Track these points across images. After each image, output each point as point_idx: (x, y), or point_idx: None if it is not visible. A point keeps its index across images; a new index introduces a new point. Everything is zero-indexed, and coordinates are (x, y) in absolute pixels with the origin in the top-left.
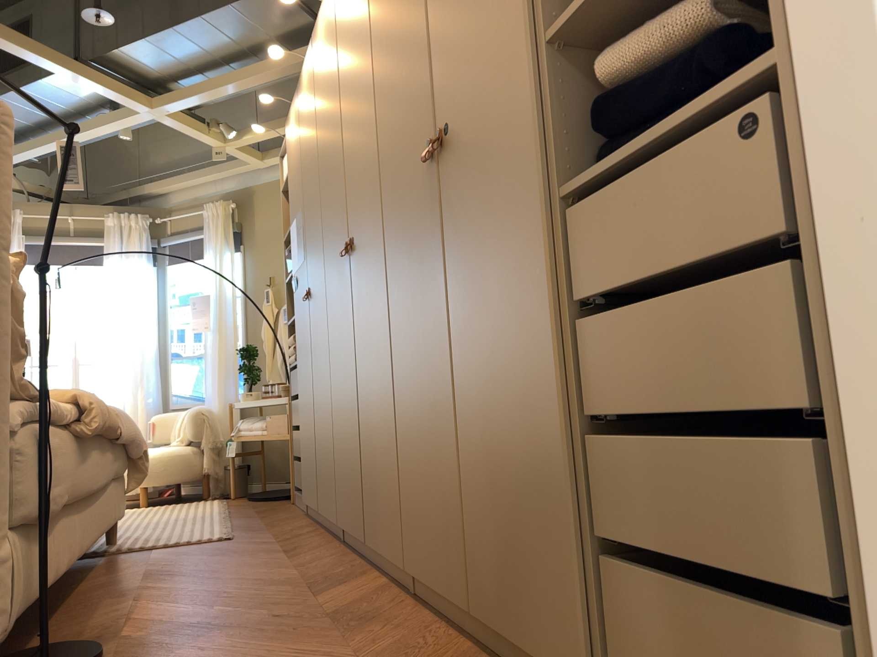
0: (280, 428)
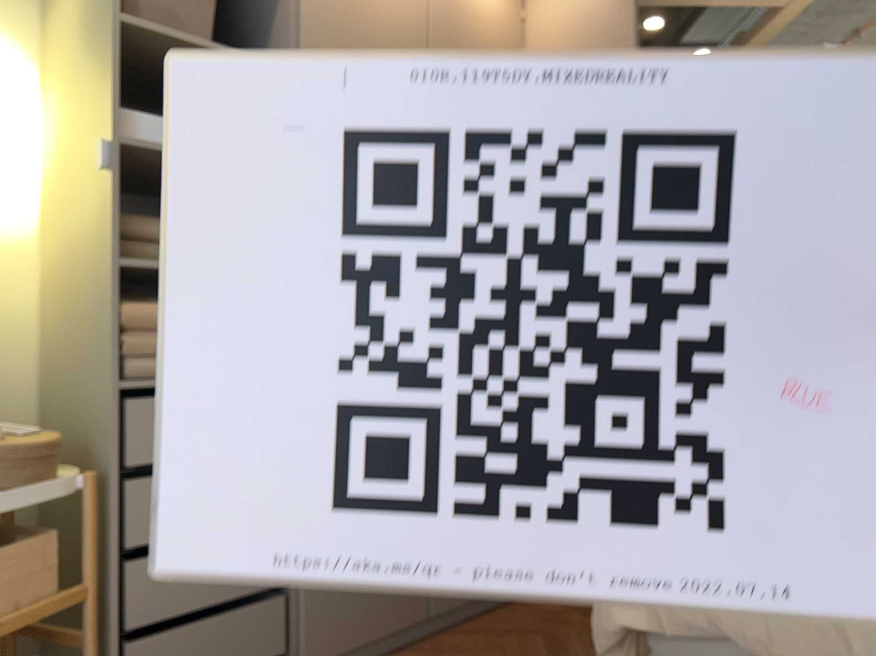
0: None
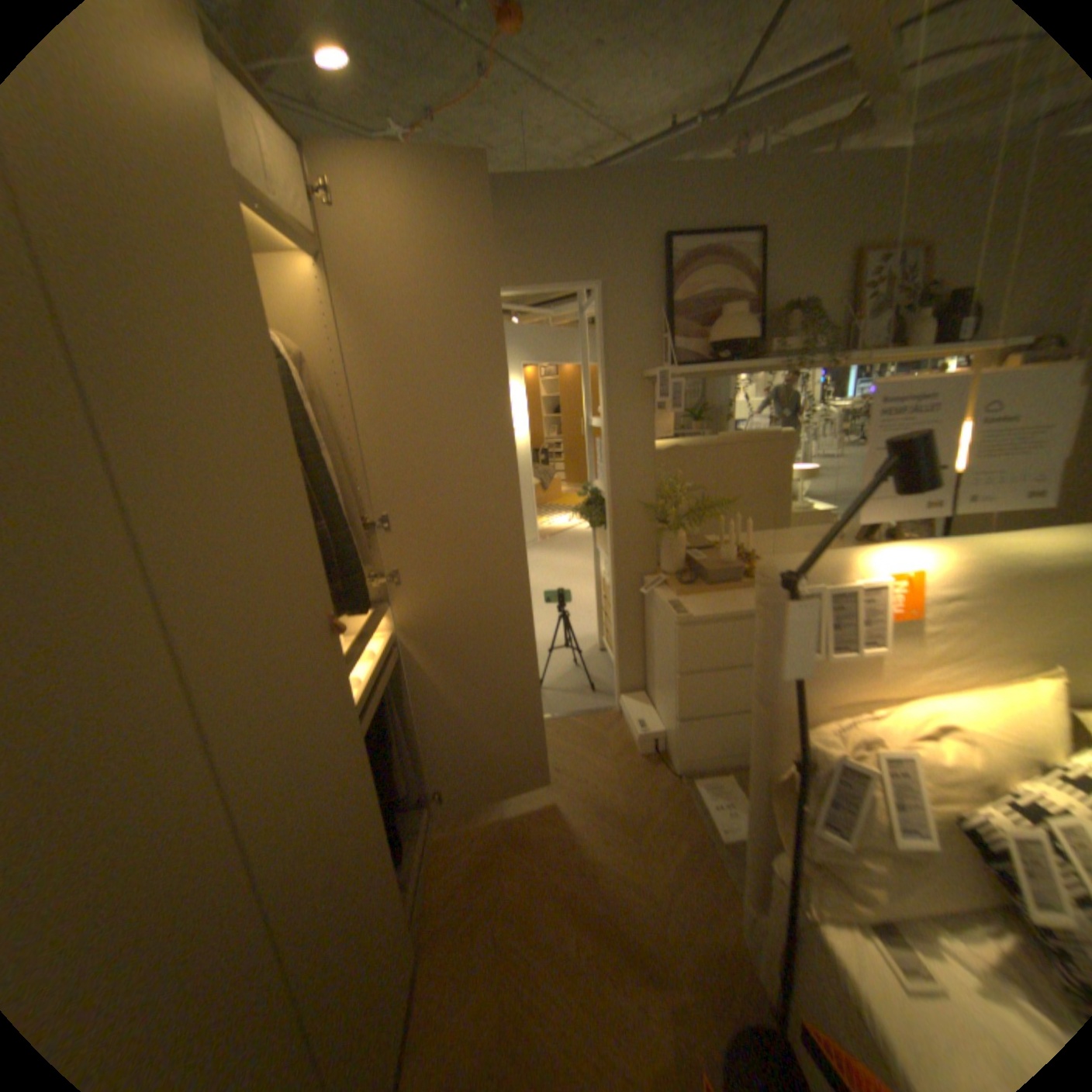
0: None
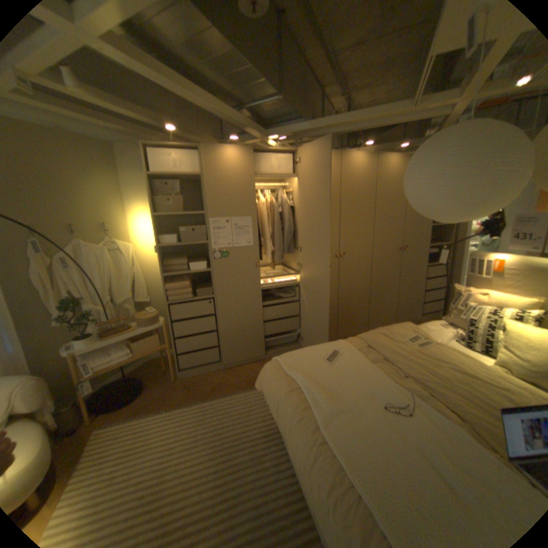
0: (145, 350)
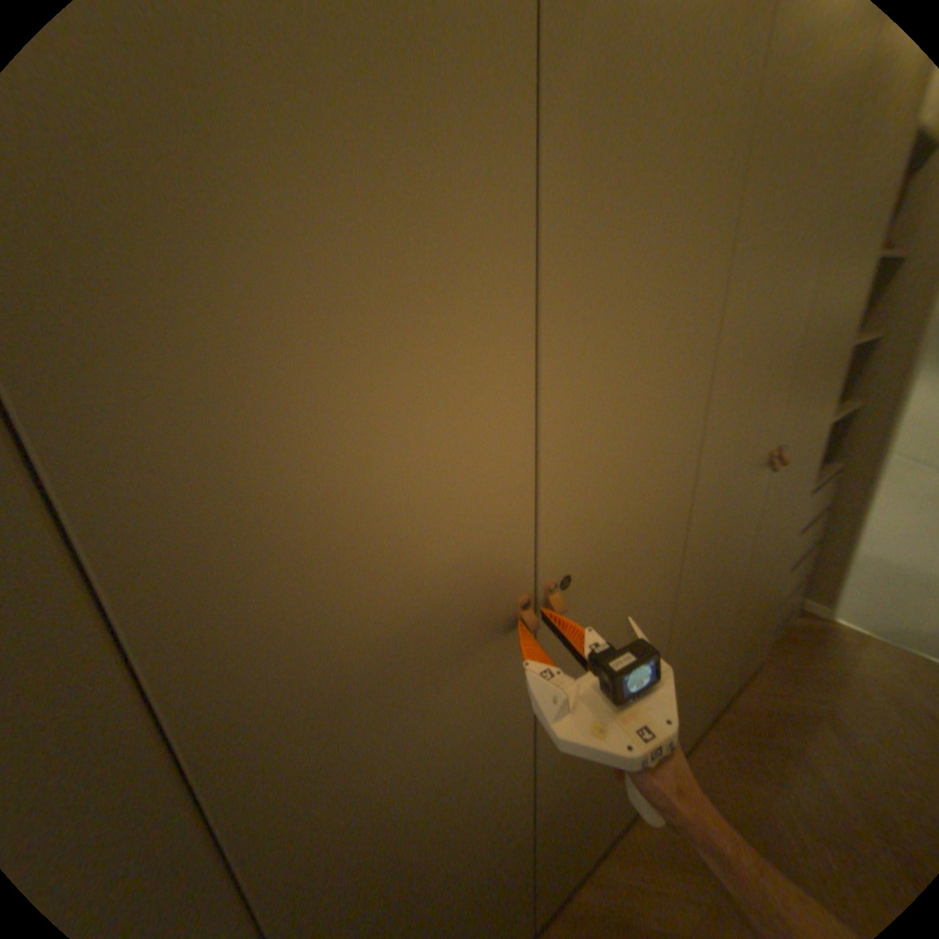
0: None
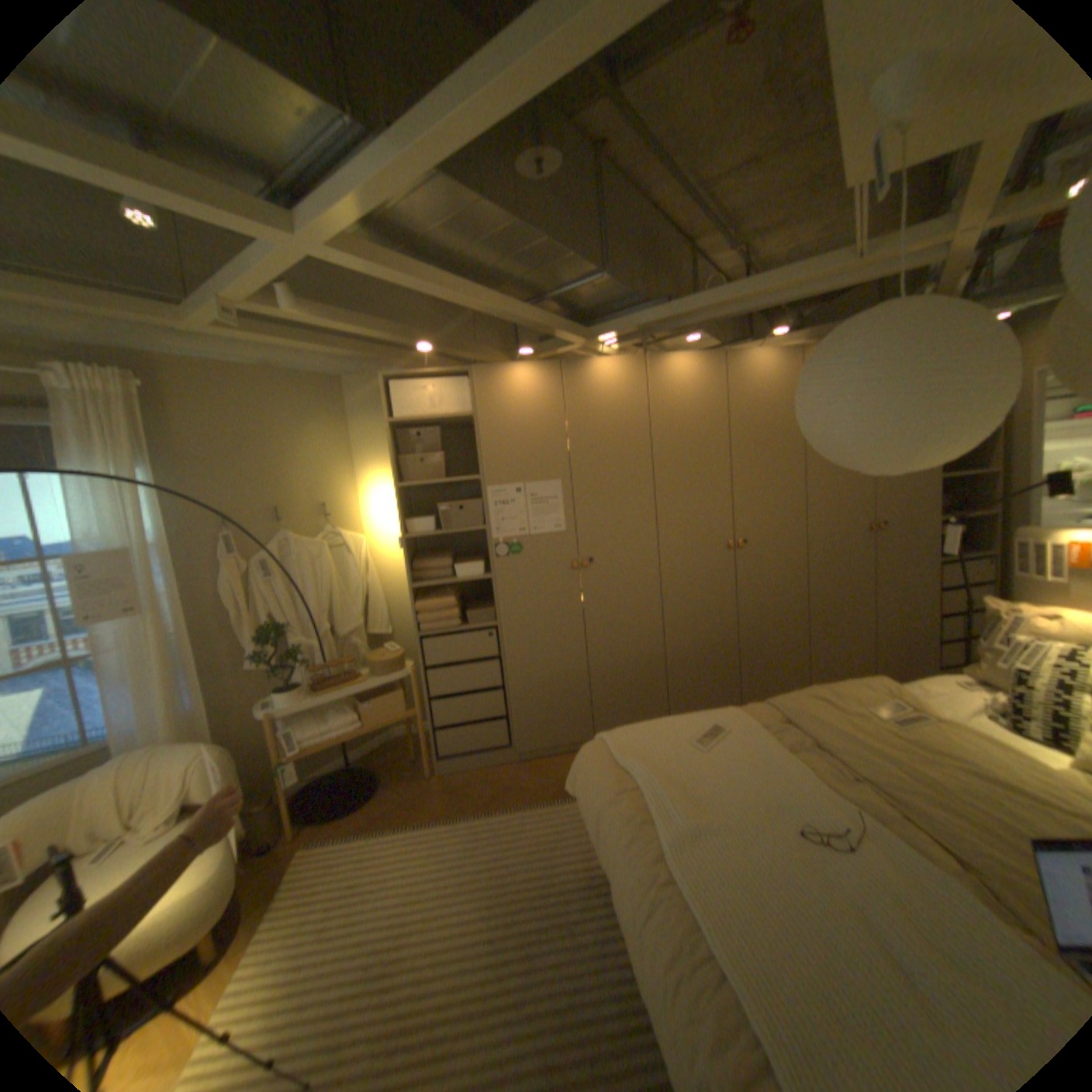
0: (381, 718)
